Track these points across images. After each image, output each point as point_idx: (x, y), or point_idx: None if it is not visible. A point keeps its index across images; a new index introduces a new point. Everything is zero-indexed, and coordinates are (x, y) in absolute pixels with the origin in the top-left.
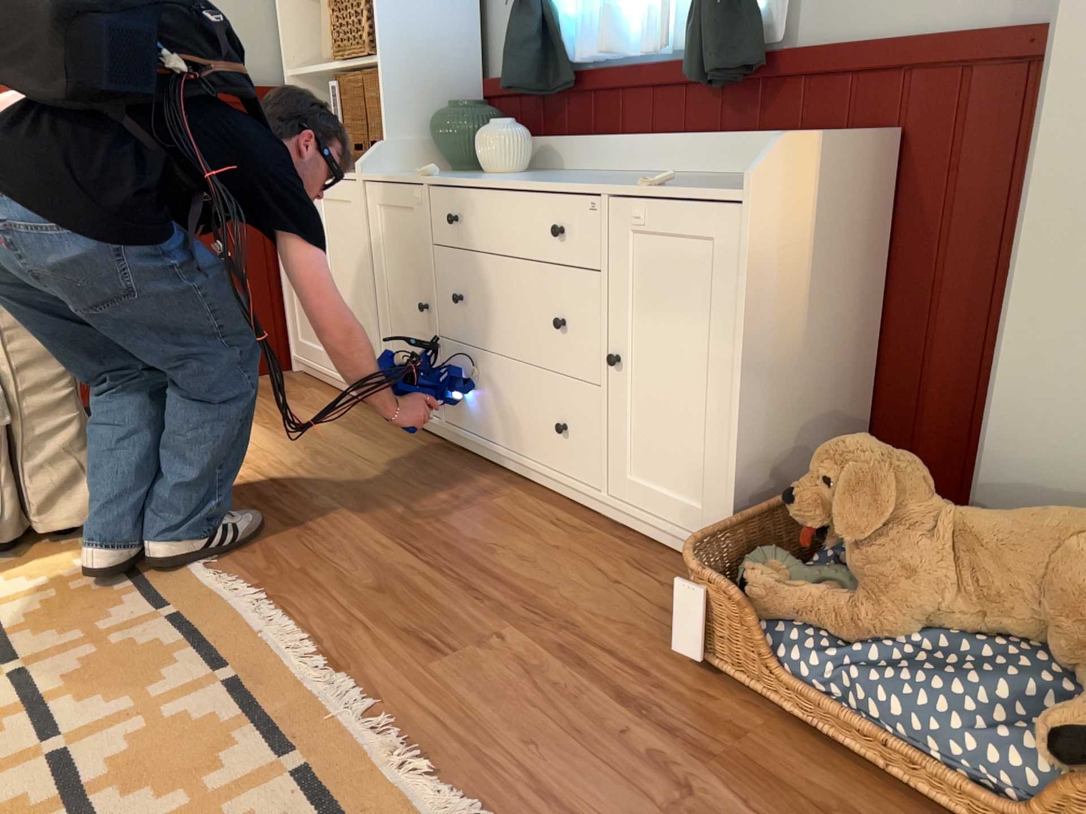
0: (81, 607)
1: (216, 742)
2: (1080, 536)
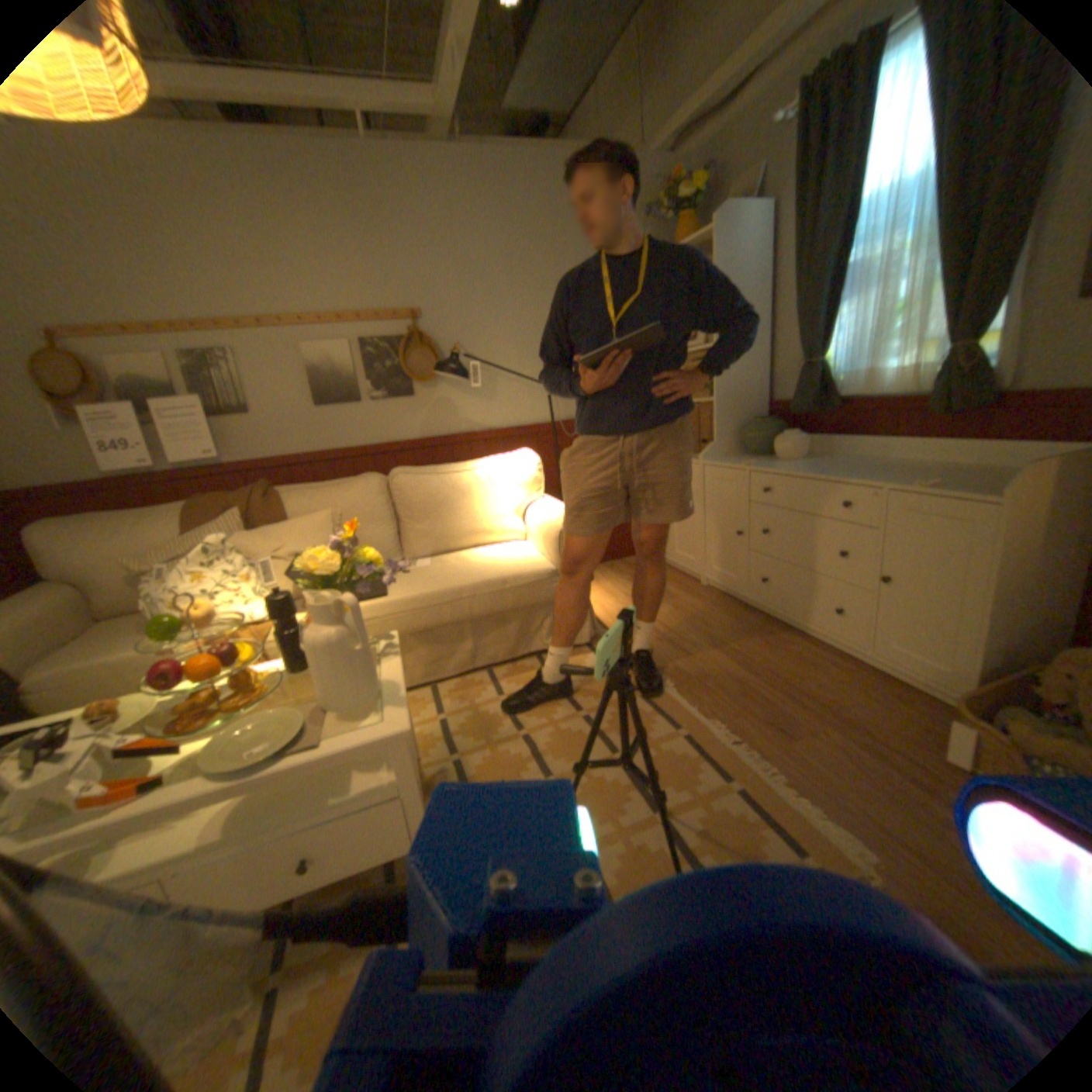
0: (598, 686)
1: (693, 769)
2: None
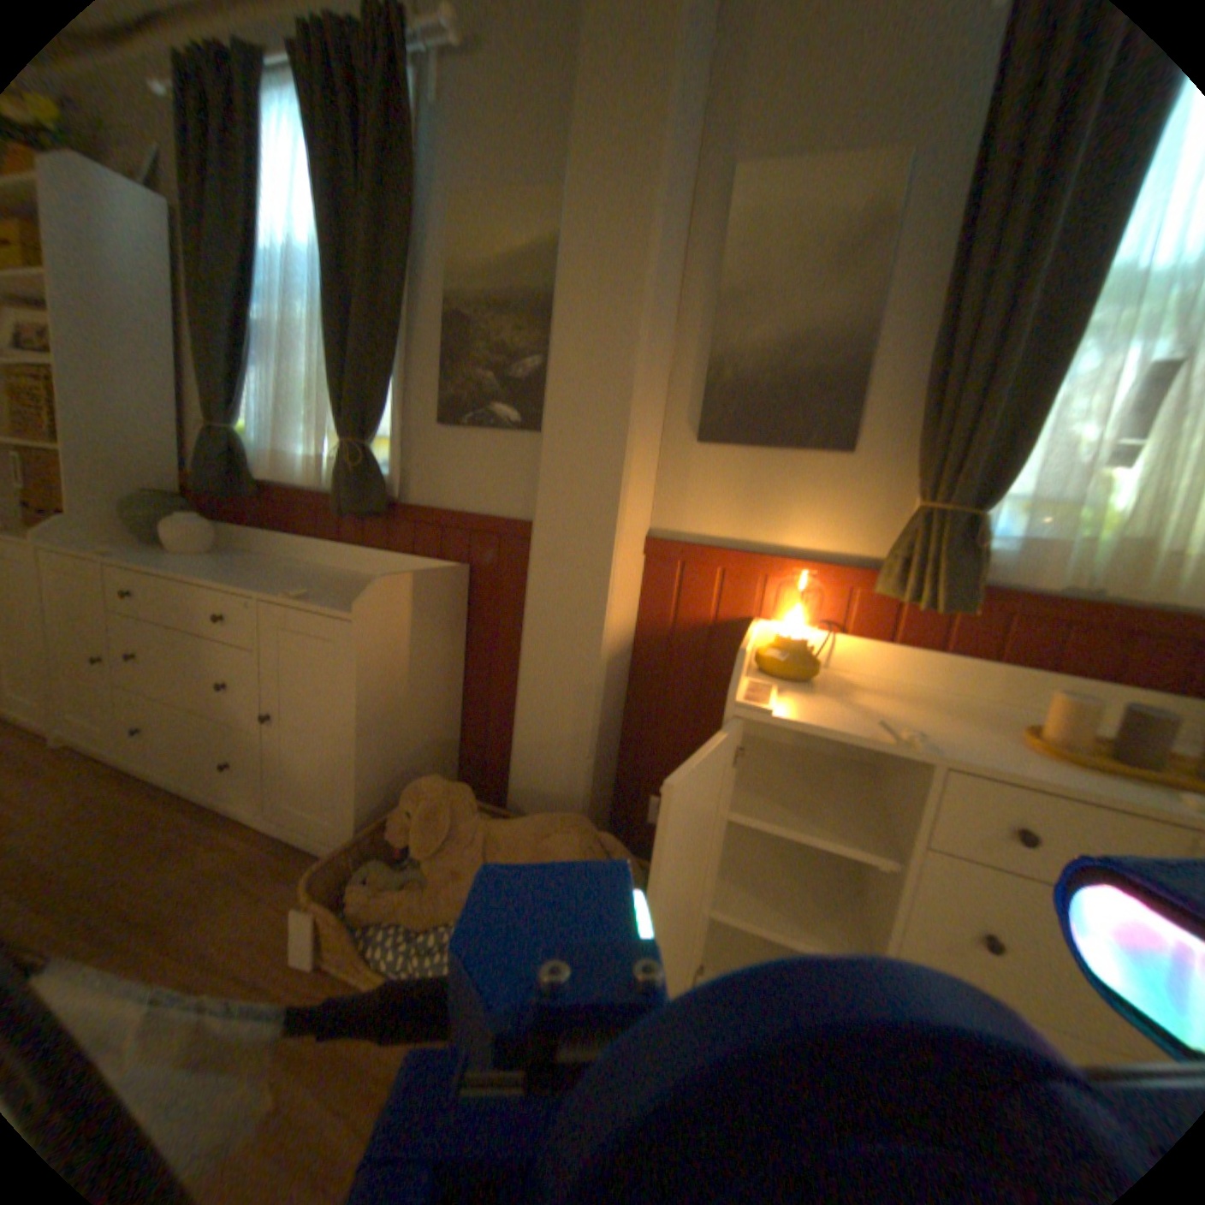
0: None
1: None
2: (551, 839)
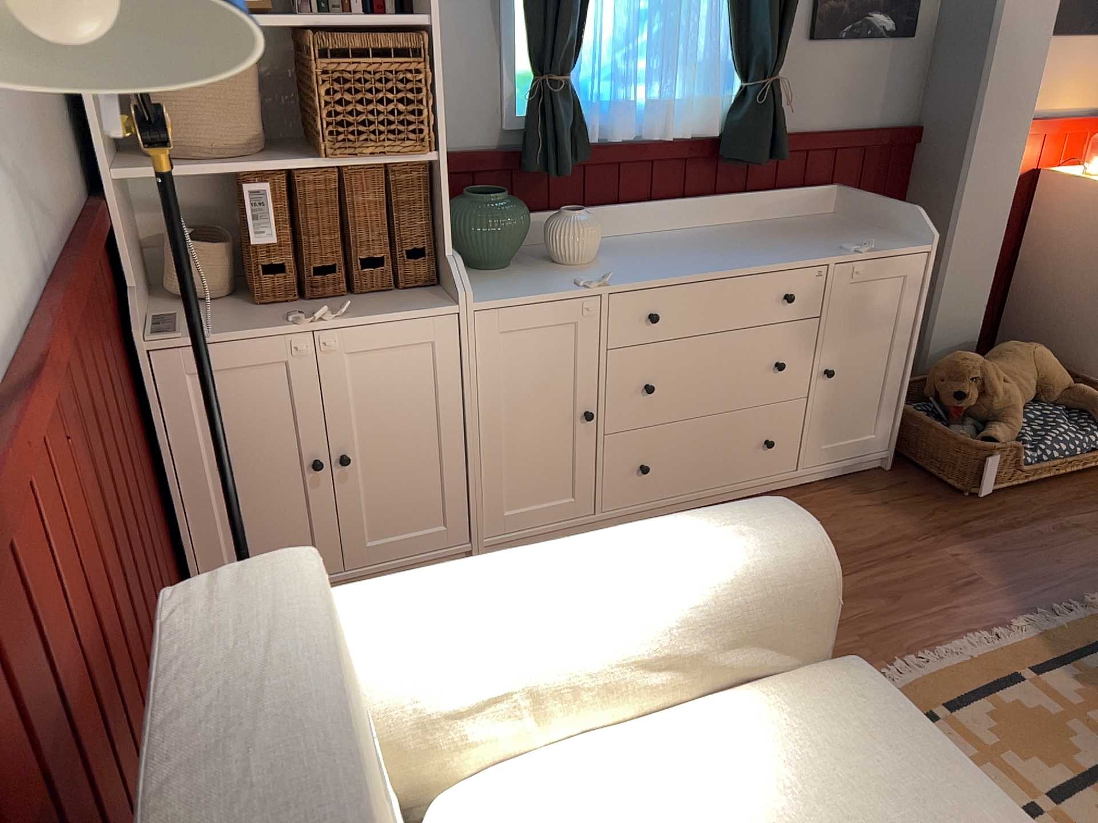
0: None
1: None
2: (1033, 354)
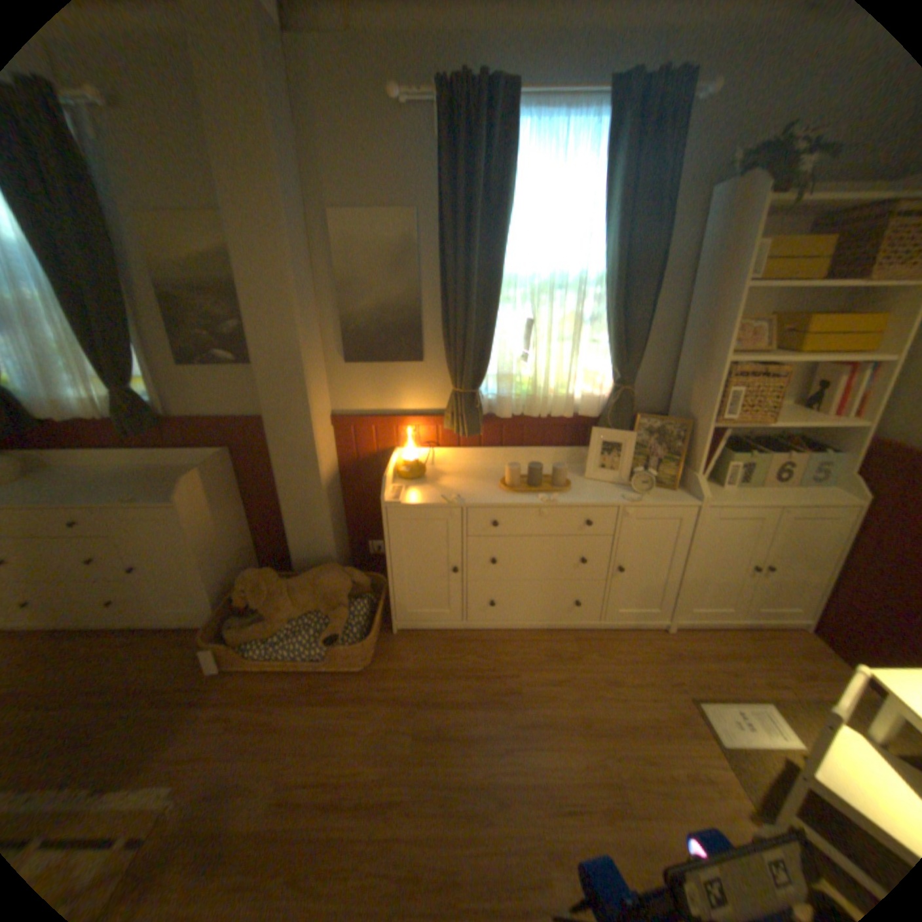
0: None
1: None
2: (319, 579)
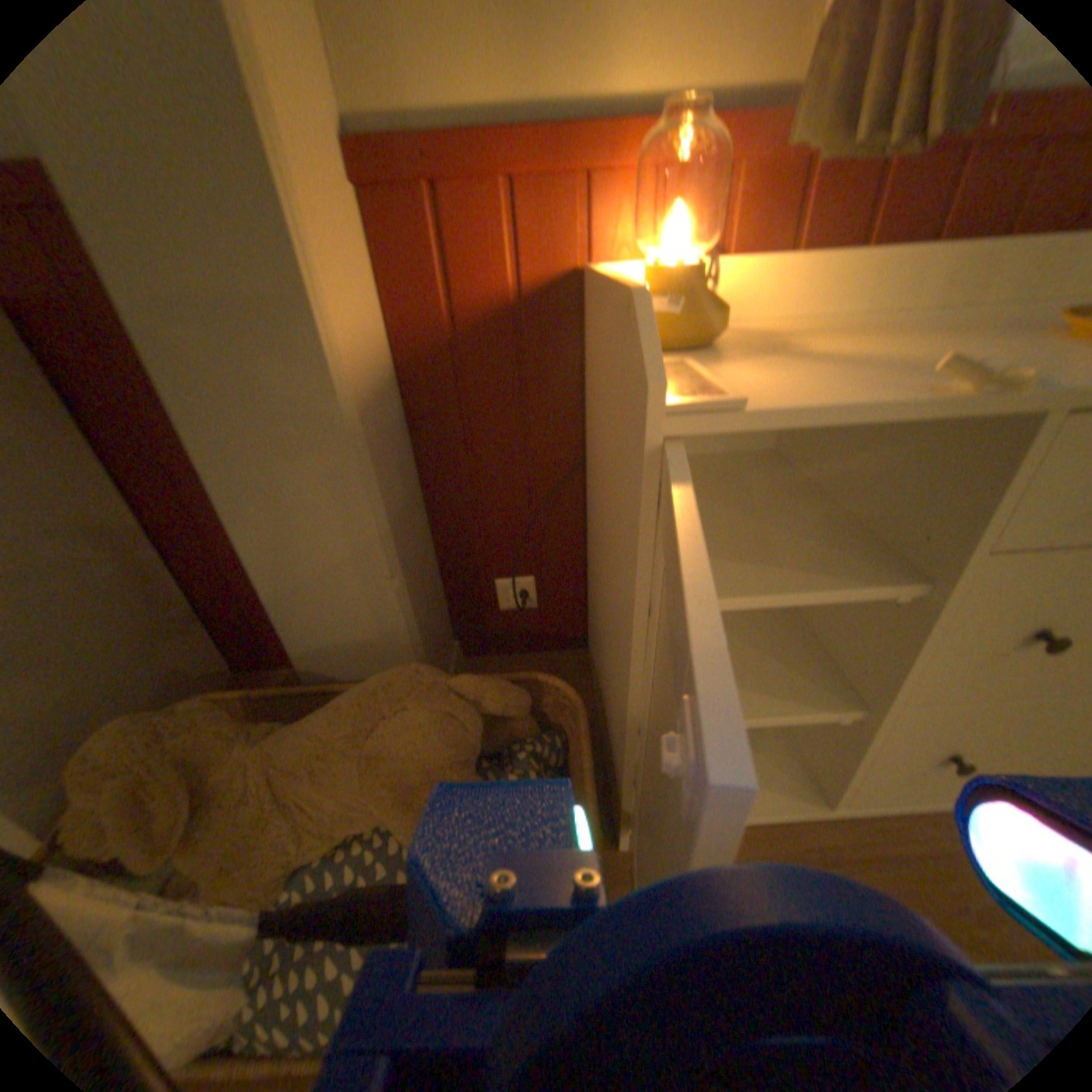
0: None
1: None
2: (382, 727)
